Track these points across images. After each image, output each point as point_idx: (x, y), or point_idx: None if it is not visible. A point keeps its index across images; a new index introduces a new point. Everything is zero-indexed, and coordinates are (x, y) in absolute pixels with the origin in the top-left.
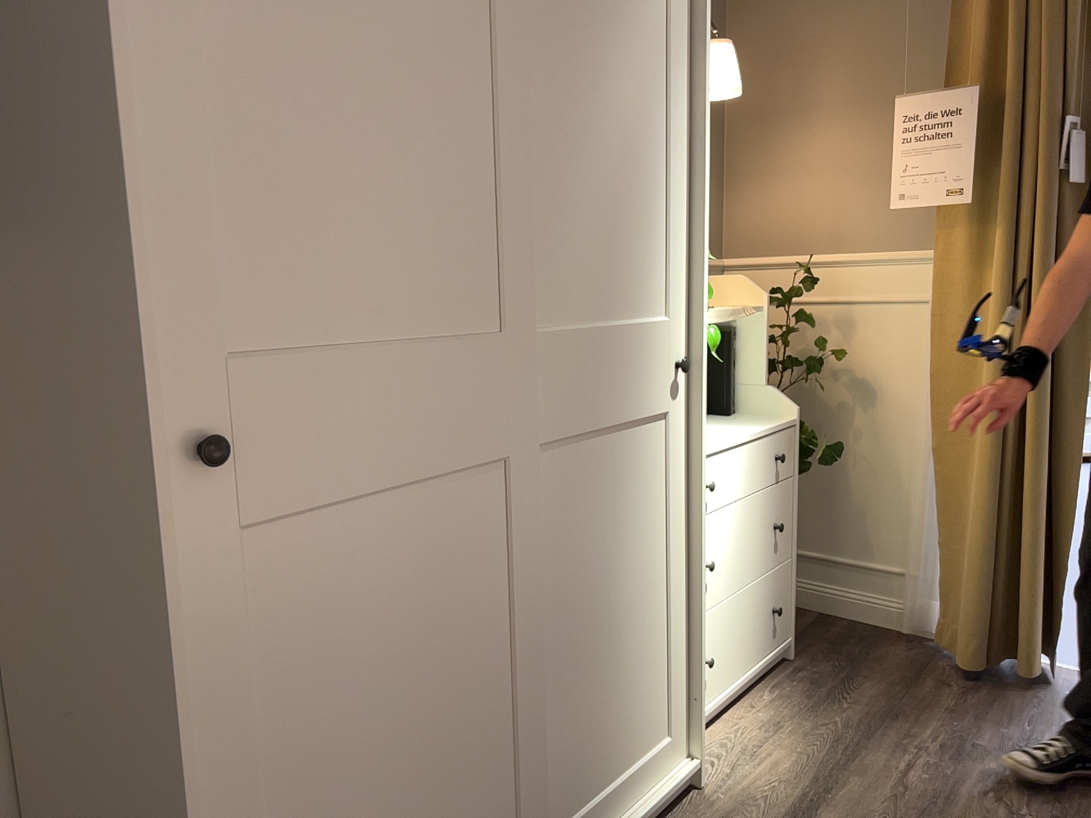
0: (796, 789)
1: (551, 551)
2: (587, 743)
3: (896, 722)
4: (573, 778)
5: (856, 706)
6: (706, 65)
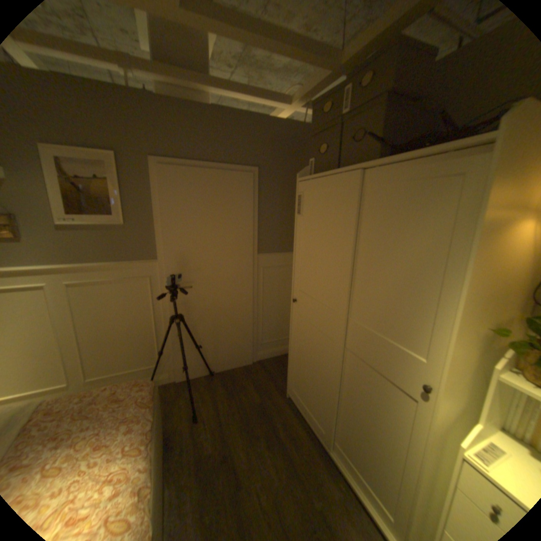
0: None
1: (349, 381)
2: (353, 448)
3: None
4: (347, 447)
5: None
6: (478, 242)
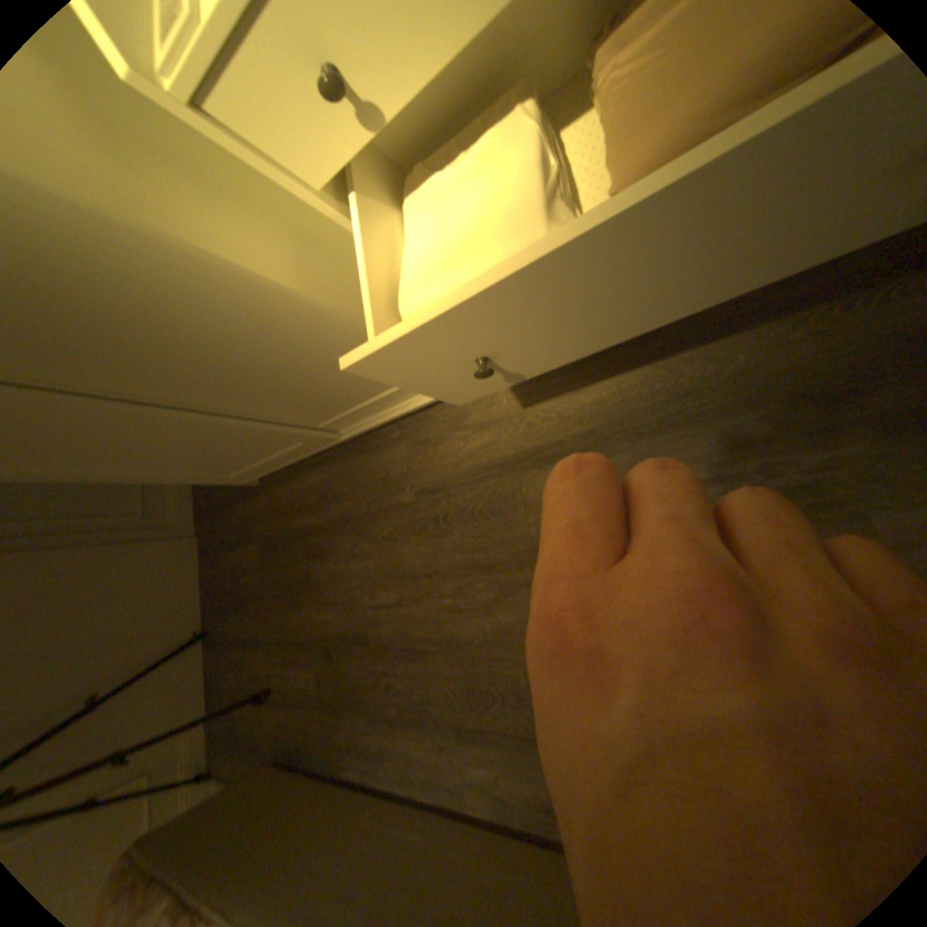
0: (566, 430)
1: (96, 378)
2: (315, 401)
3: (824, 406)
4: (321, 410)
5: (819, 341)
6: None
